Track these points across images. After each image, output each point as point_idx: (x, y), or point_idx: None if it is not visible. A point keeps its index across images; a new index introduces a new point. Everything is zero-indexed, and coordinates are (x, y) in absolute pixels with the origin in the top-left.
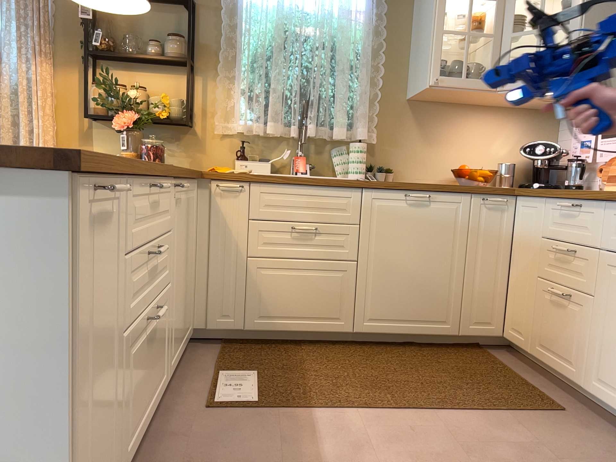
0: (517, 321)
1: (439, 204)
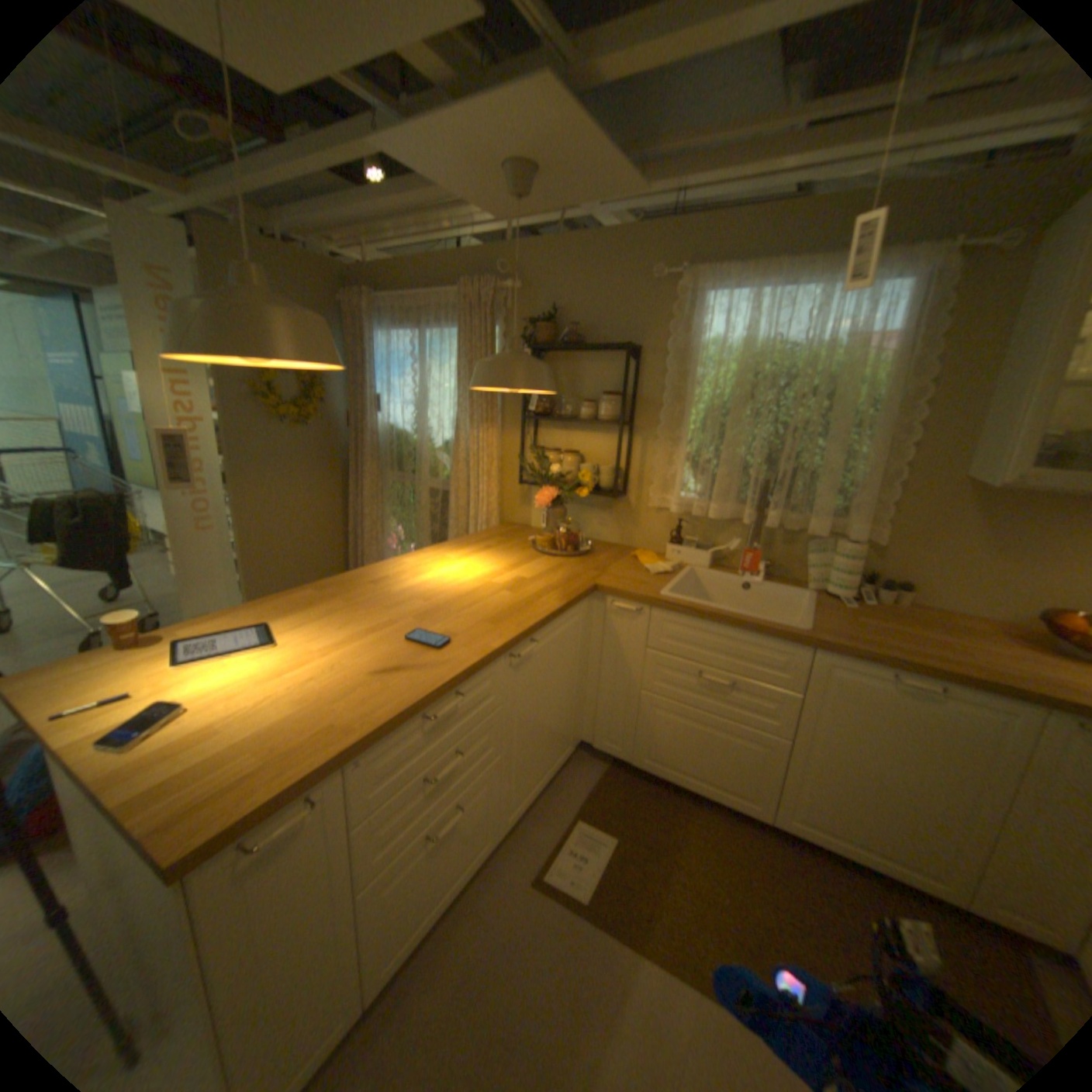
0: None
1: (968, 708)
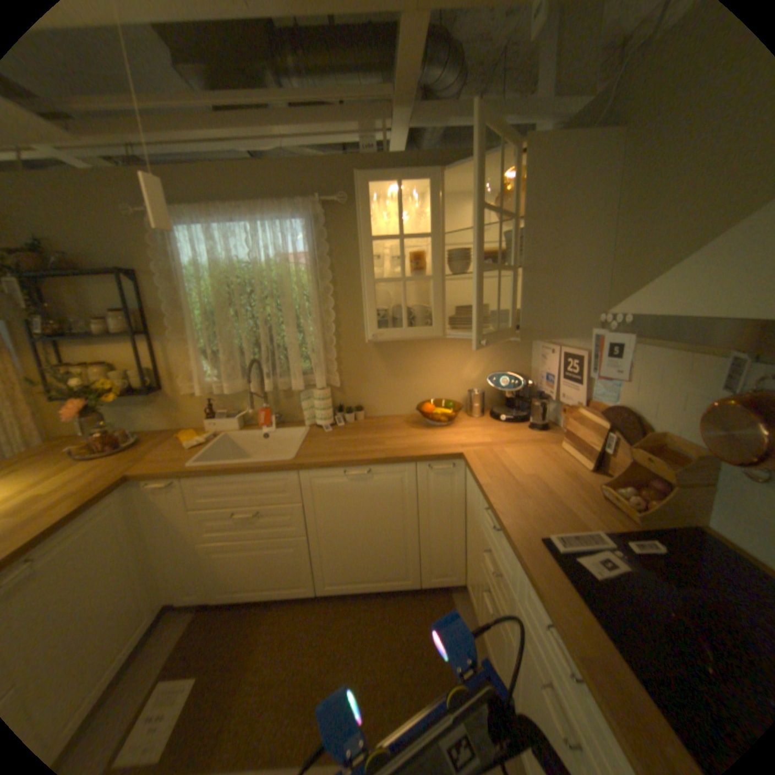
0: (472, 587)
1: (381, 477)
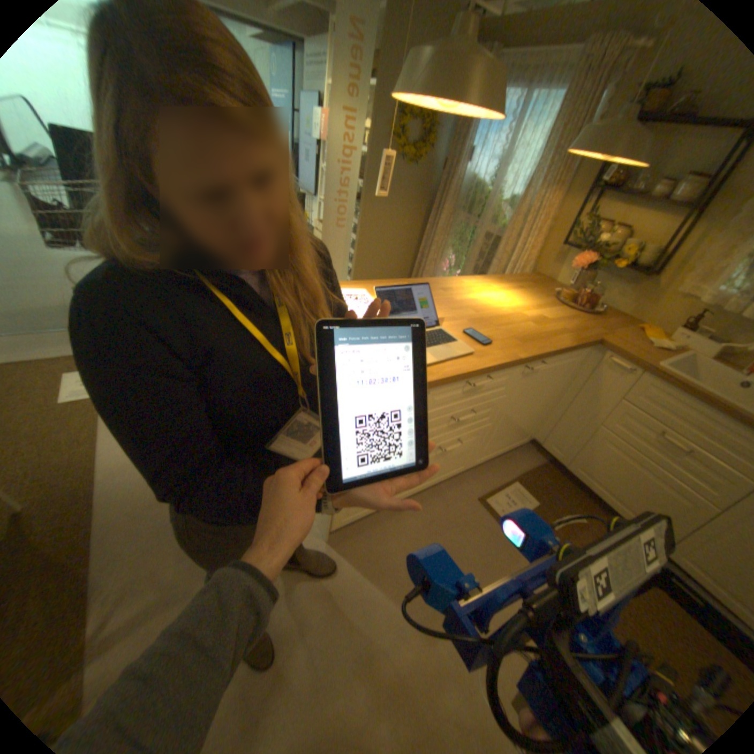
0: None
1: None
